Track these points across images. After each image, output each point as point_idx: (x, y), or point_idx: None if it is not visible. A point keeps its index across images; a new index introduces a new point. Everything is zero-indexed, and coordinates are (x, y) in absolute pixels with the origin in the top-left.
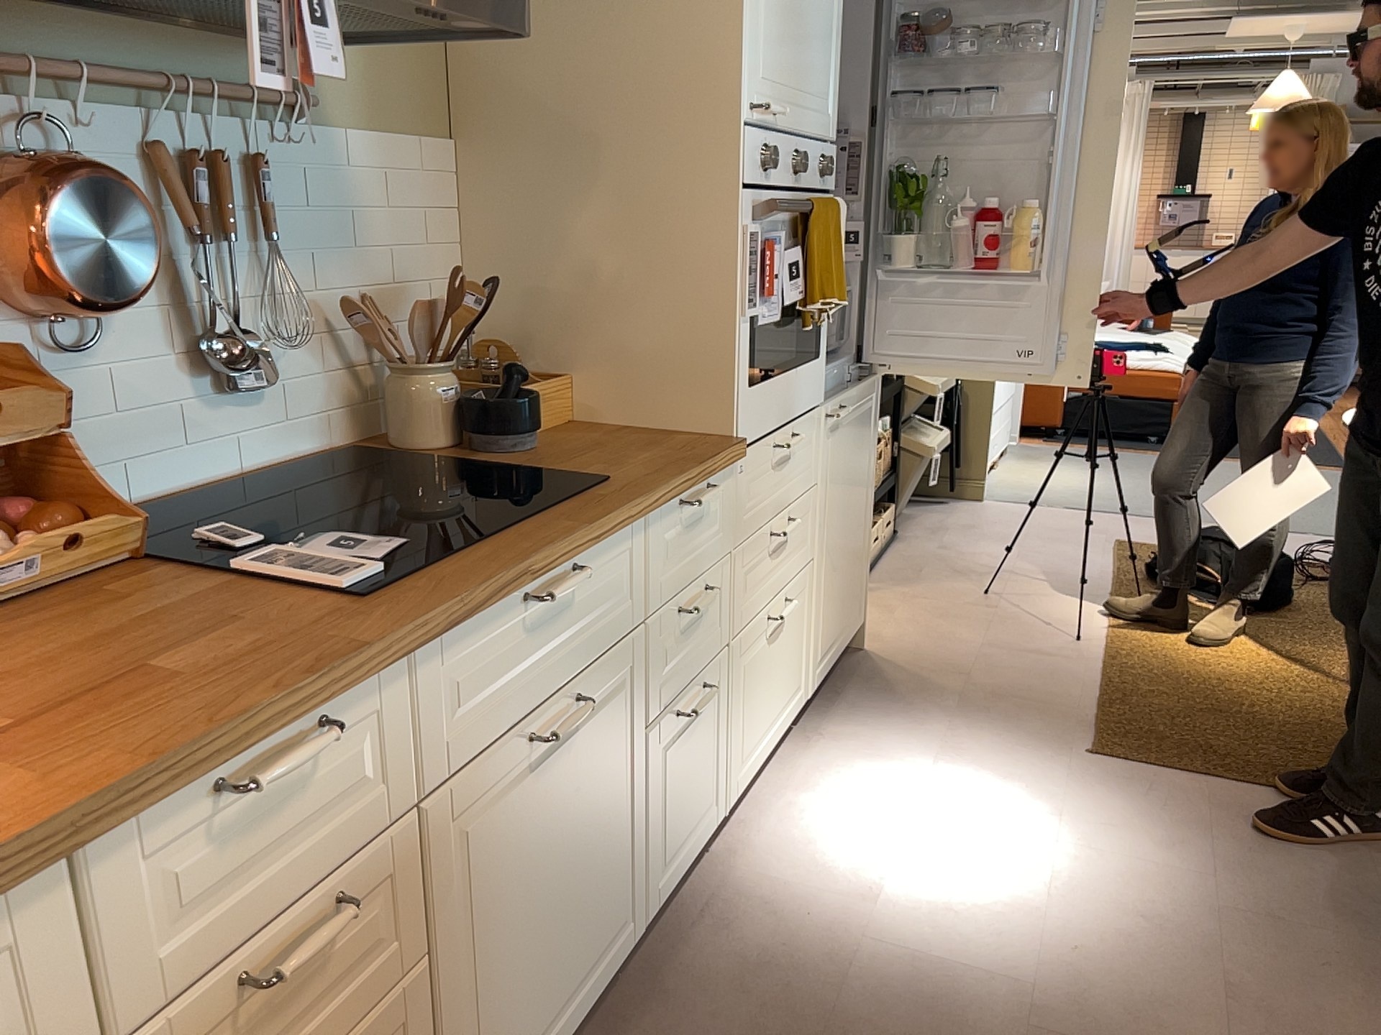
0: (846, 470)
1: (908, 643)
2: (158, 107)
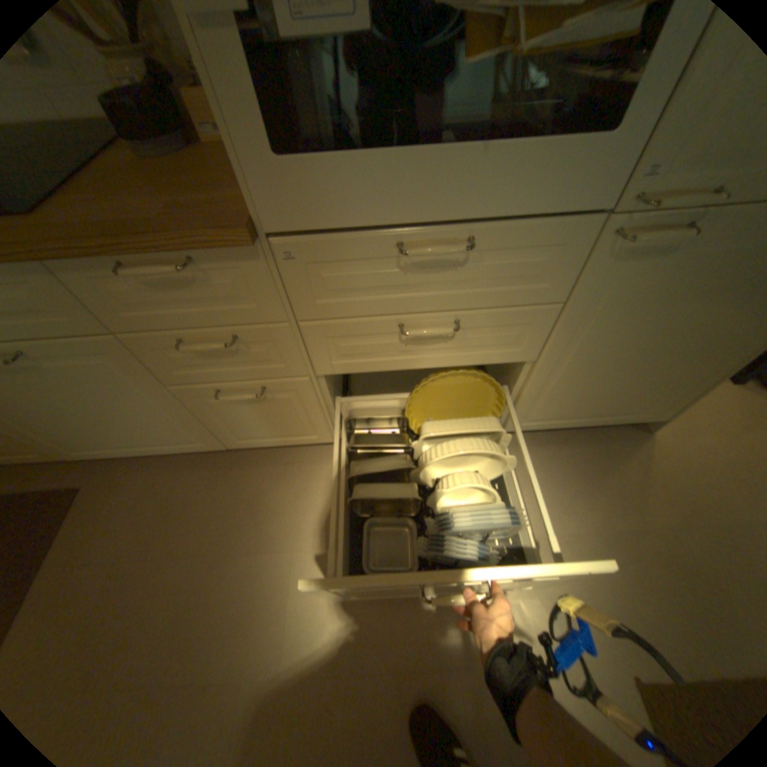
0: (672, 303)
1: (700, 461)
2: None
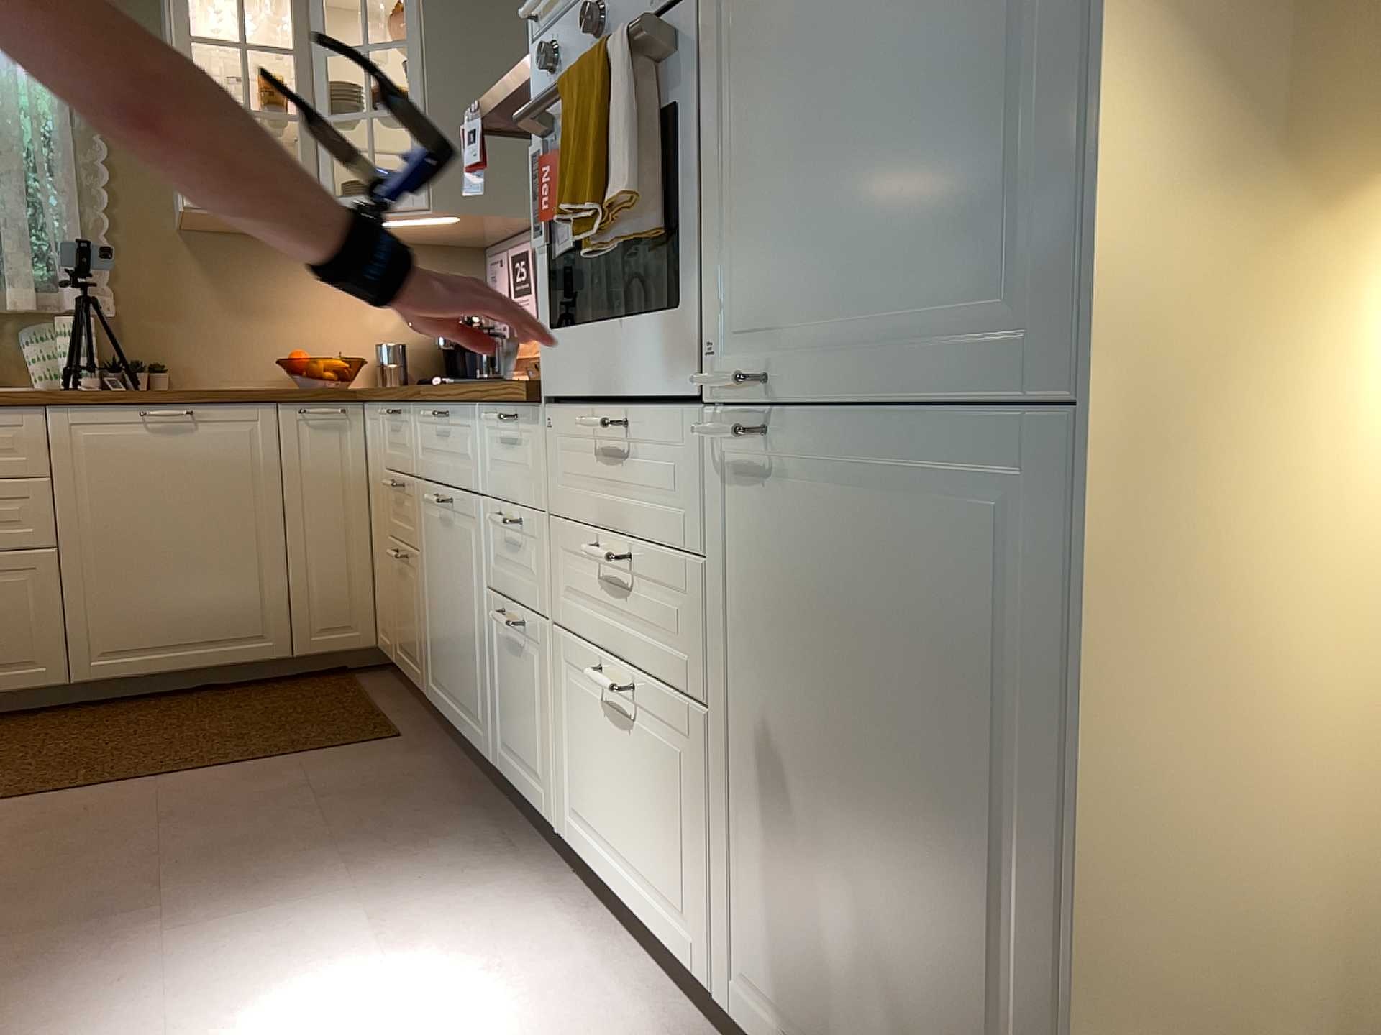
0: (825, 617)
1: None
2: None
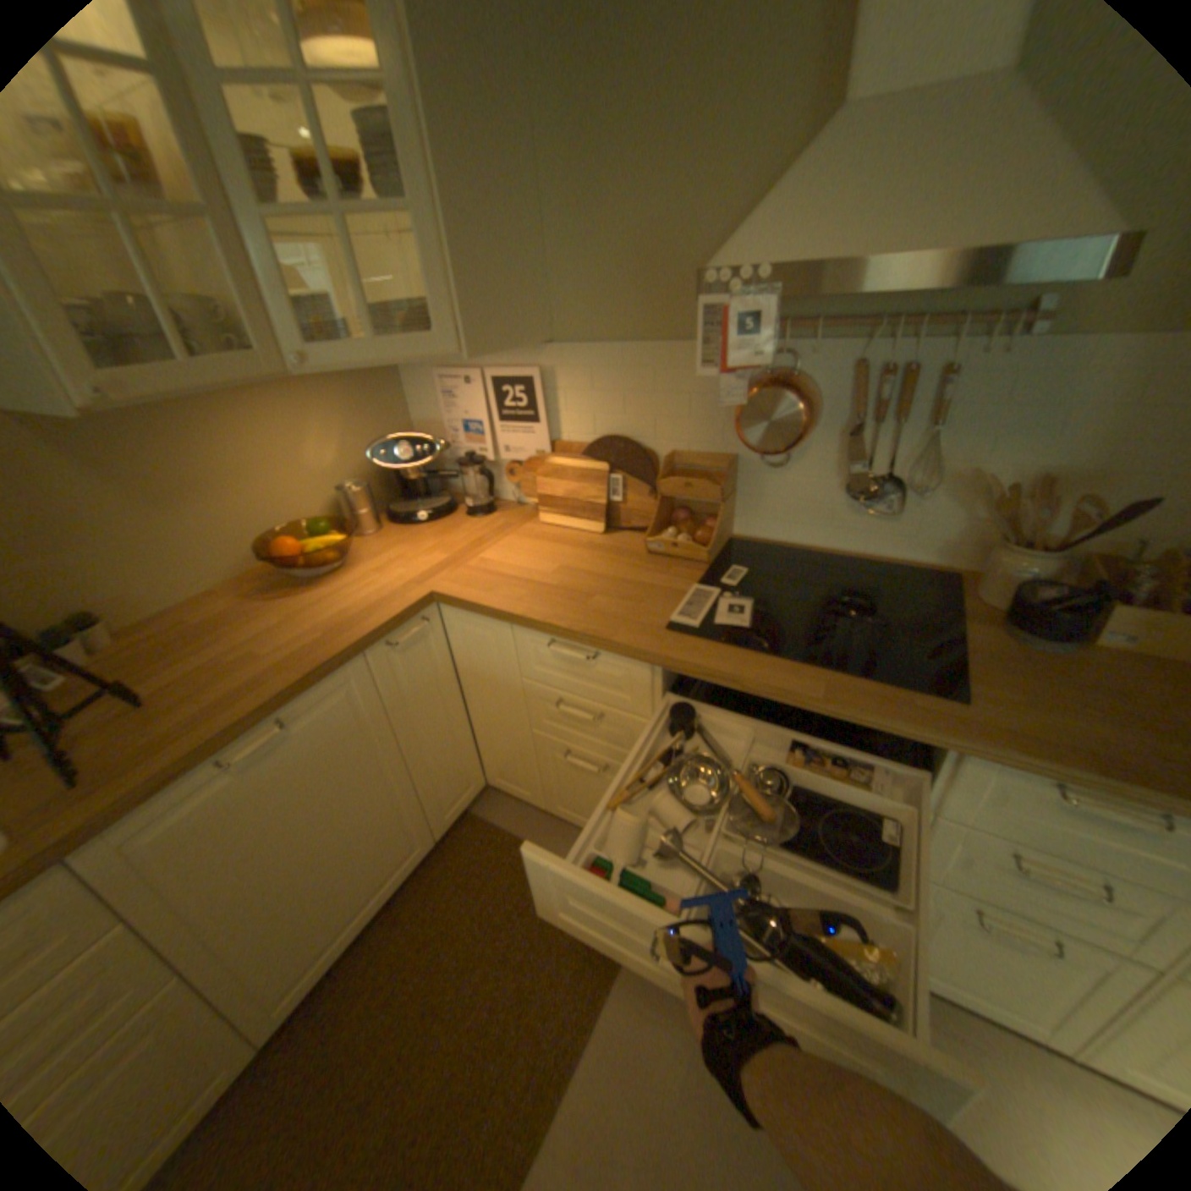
0: None
1: None
2: (879, 332)
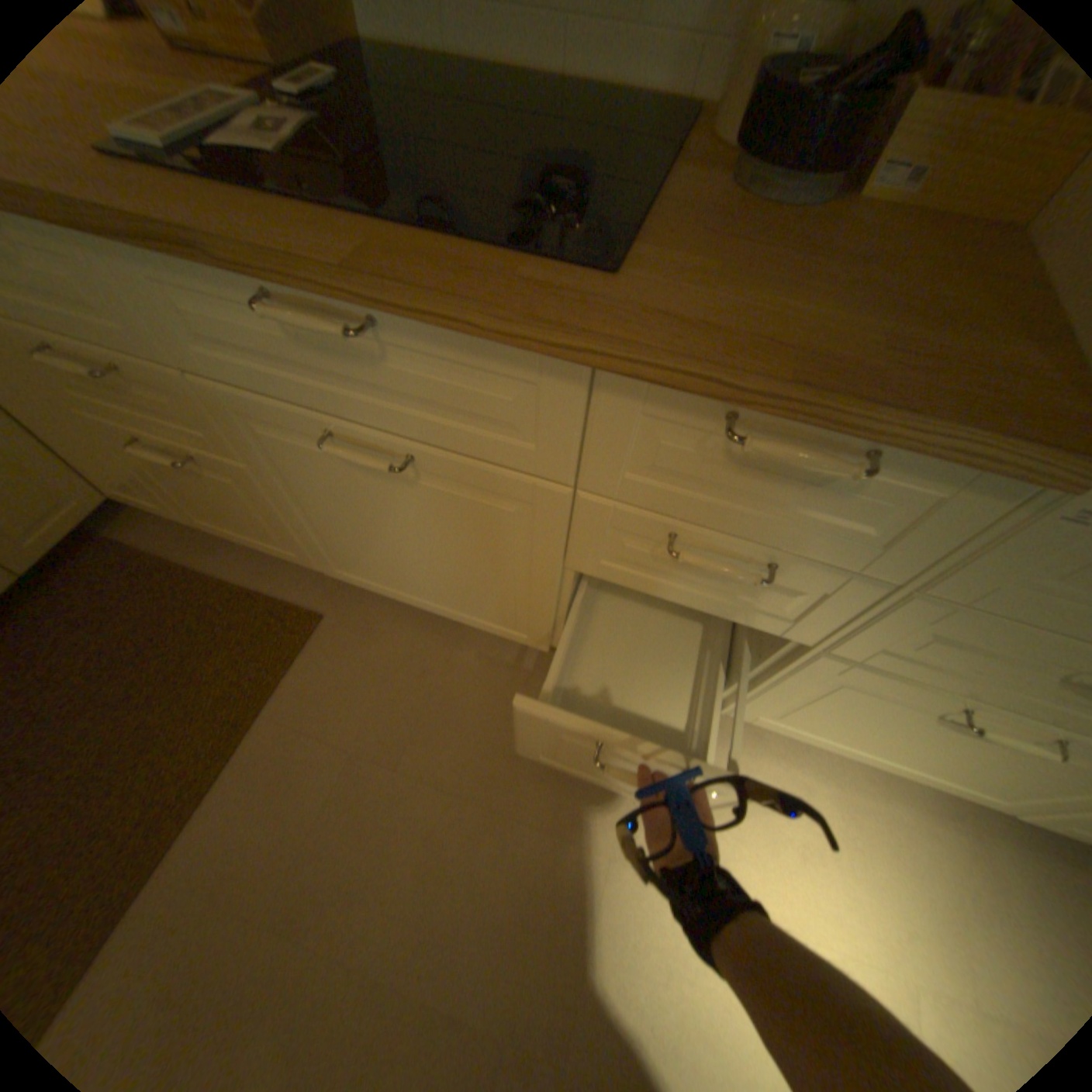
0: None
1: None
2: None
